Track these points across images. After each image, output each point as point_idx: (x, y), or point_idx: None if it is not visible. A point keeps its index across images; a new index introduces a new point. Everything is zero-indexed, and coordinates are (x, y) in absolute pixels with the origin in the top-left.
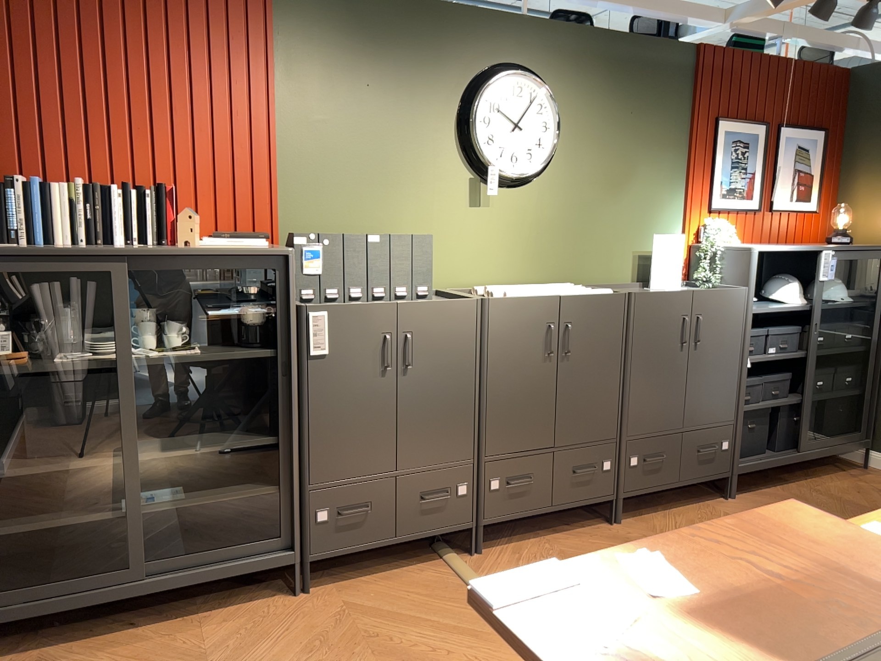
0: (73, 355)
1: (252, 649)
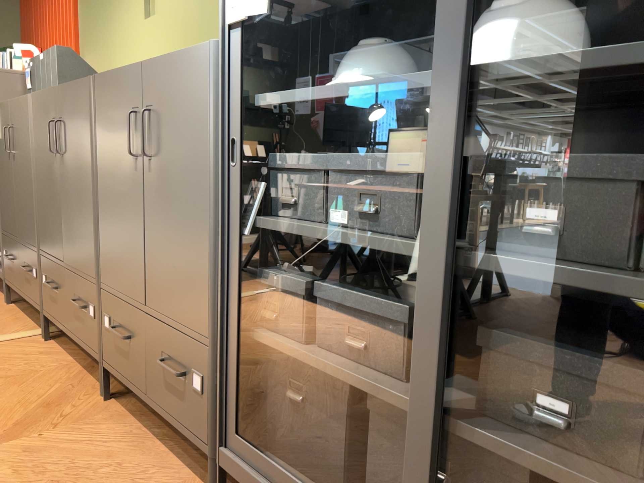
0: None
1: None
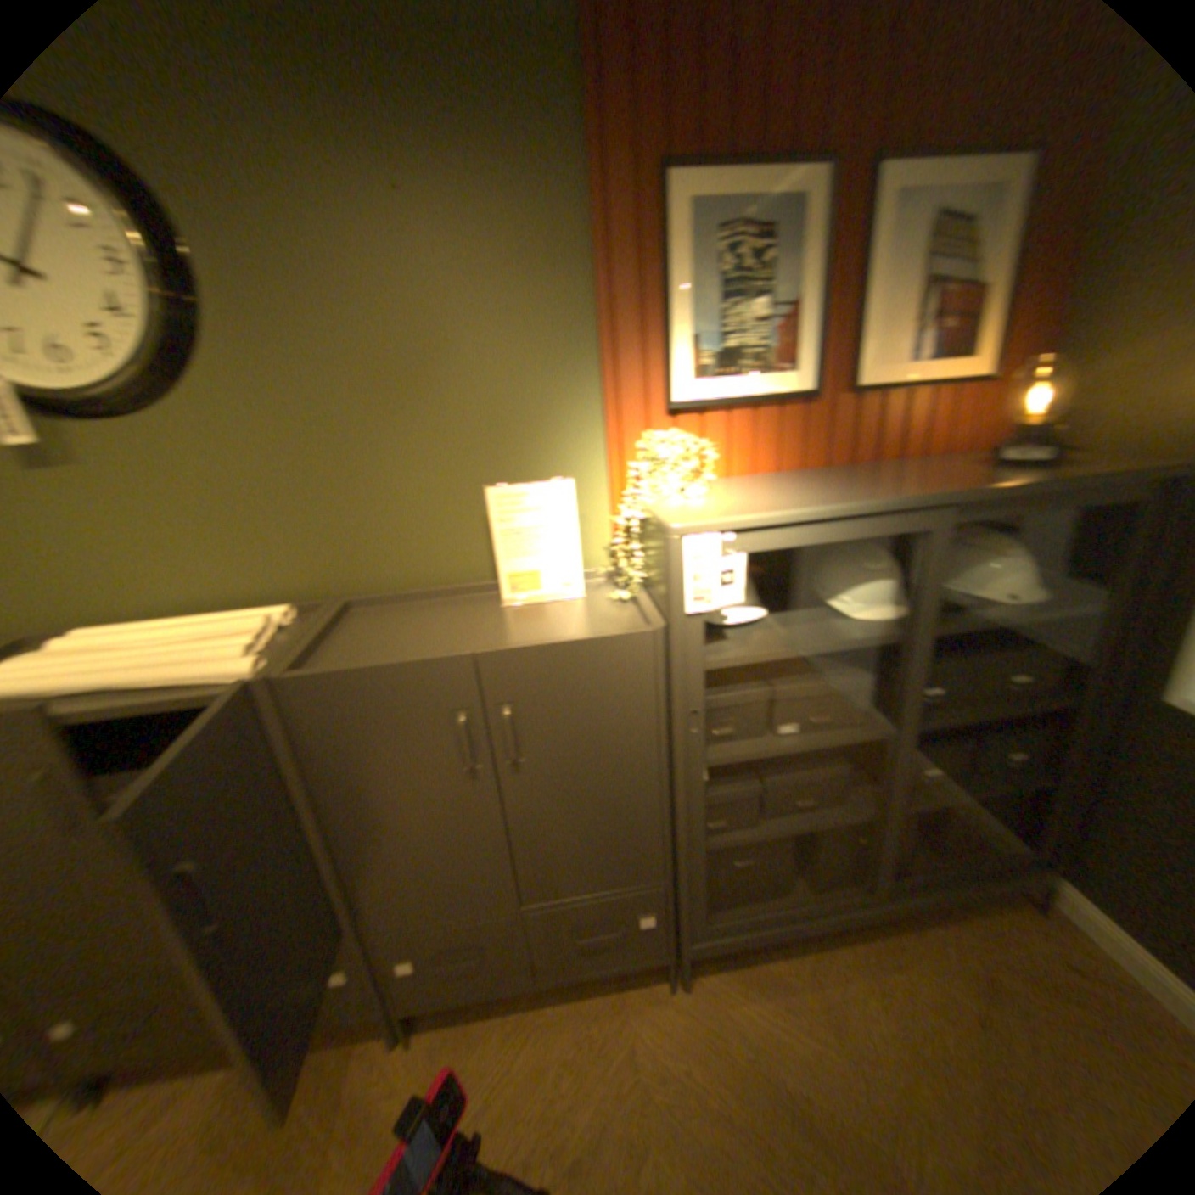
0: None
1: None
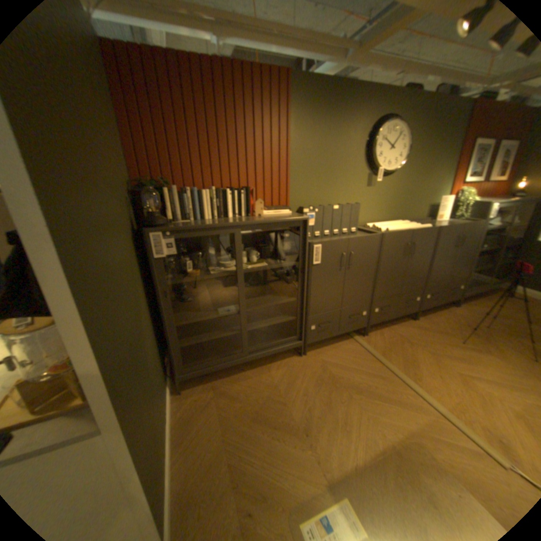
0: (215, 269)
1: (295, 384)
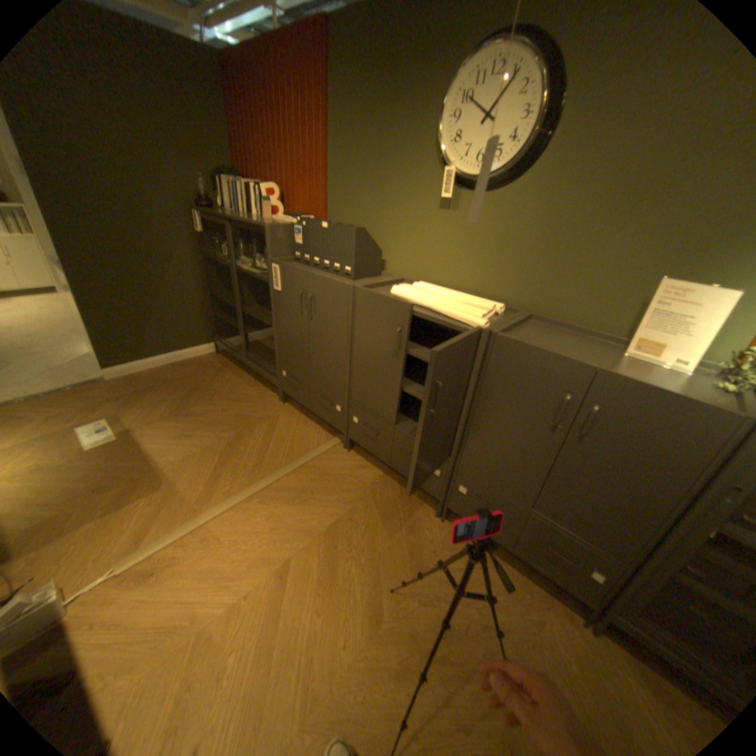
0: (239, 262)
1: (238, 403)
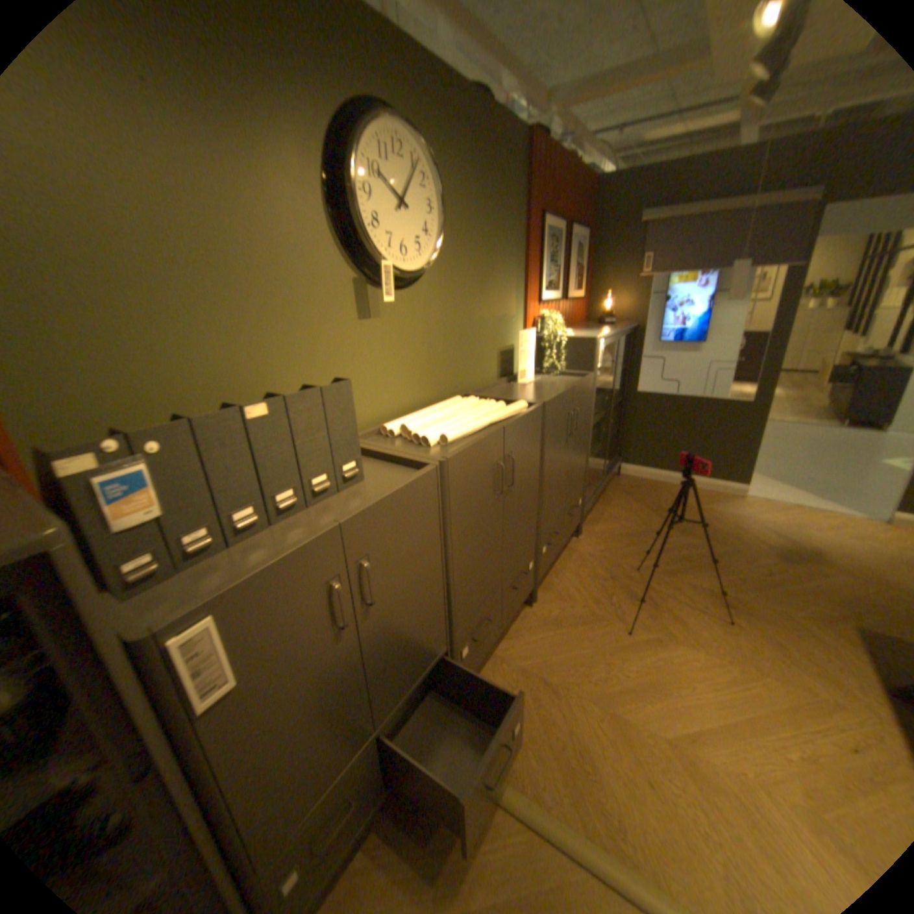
0: None
1: None
